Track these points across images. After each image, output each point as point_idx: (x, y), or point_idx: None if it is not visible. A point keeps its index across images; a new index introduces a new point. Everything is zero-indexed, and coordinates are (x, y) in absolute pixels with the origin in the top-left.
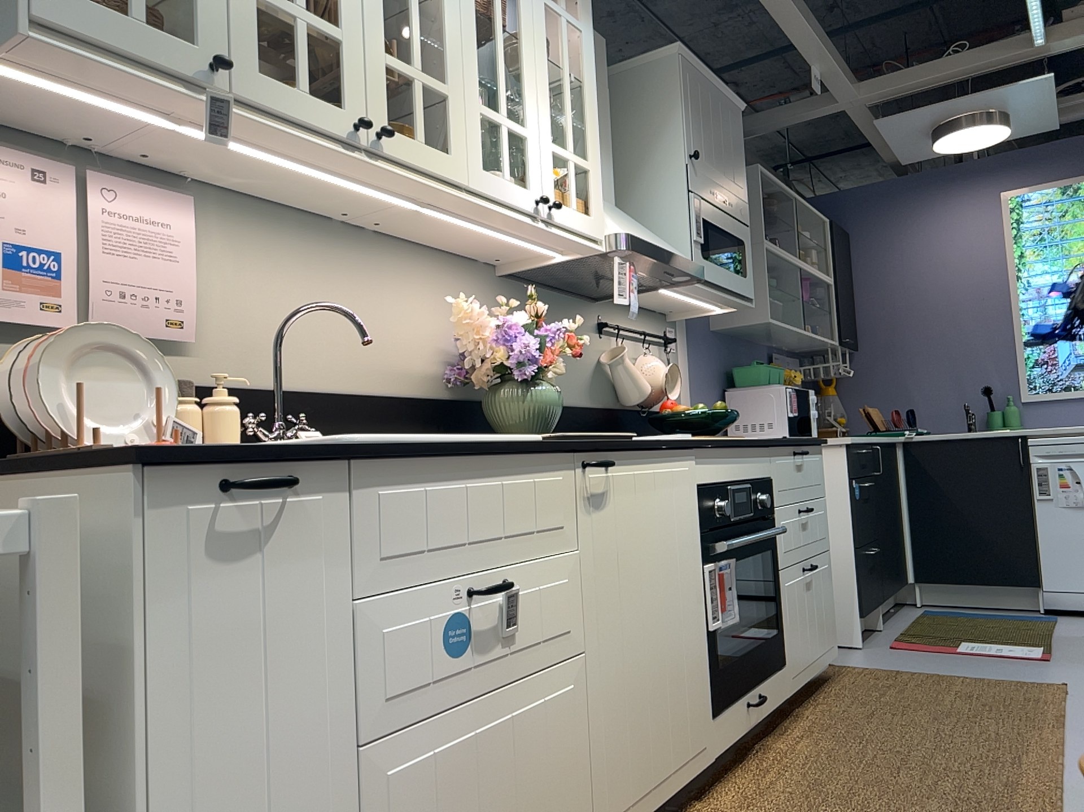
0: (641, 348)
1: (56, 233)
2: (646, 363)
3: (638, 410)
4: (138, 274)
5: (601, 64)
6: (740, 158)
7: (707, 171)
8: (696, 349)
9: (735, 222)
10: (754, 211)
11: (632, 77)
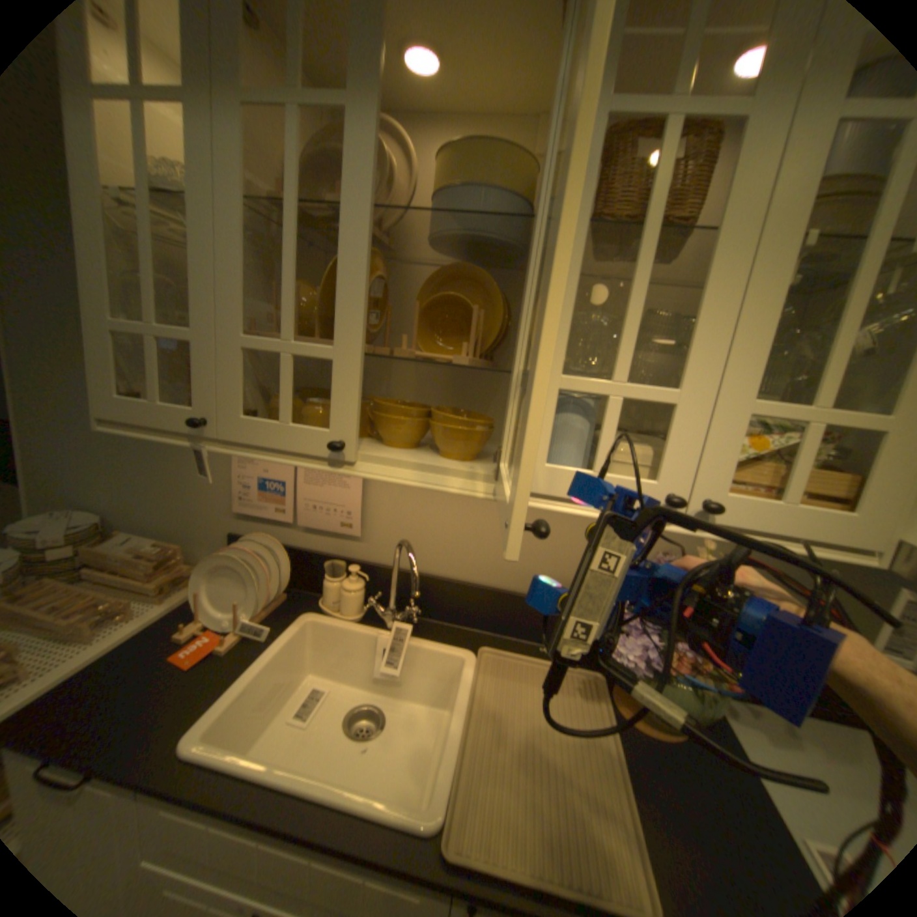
0: None
1: (284, 471)
2: None
3: None
4: (324, 494)
5: None
6: None
7: None
8: None
9: None
10: None
11: None
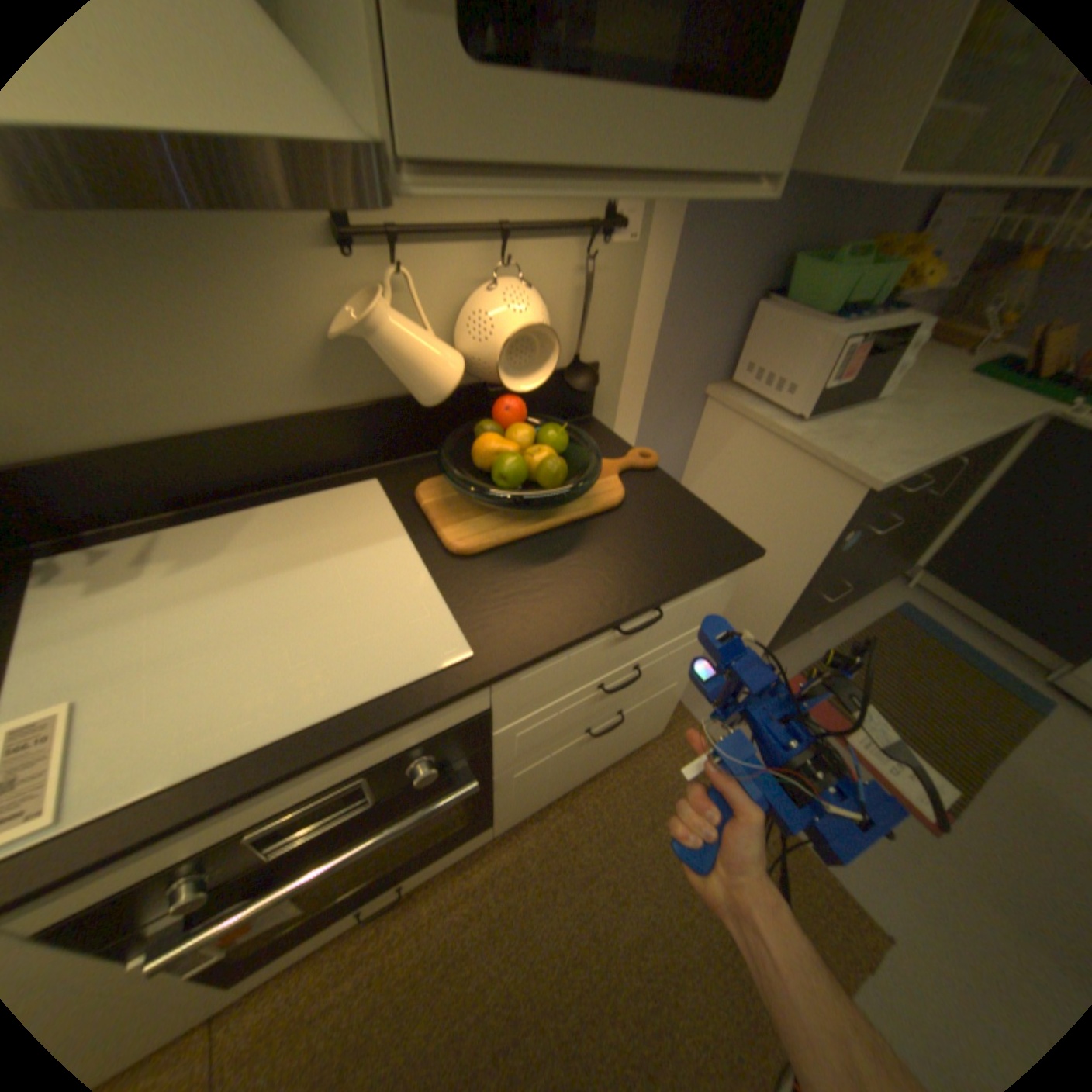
0: (499, 254)
1: None
2: (476, 306)
3: (471, 384)
4: None
5: None
6: None
7: None
8: (704, 220)
9: None
10: None
11: None
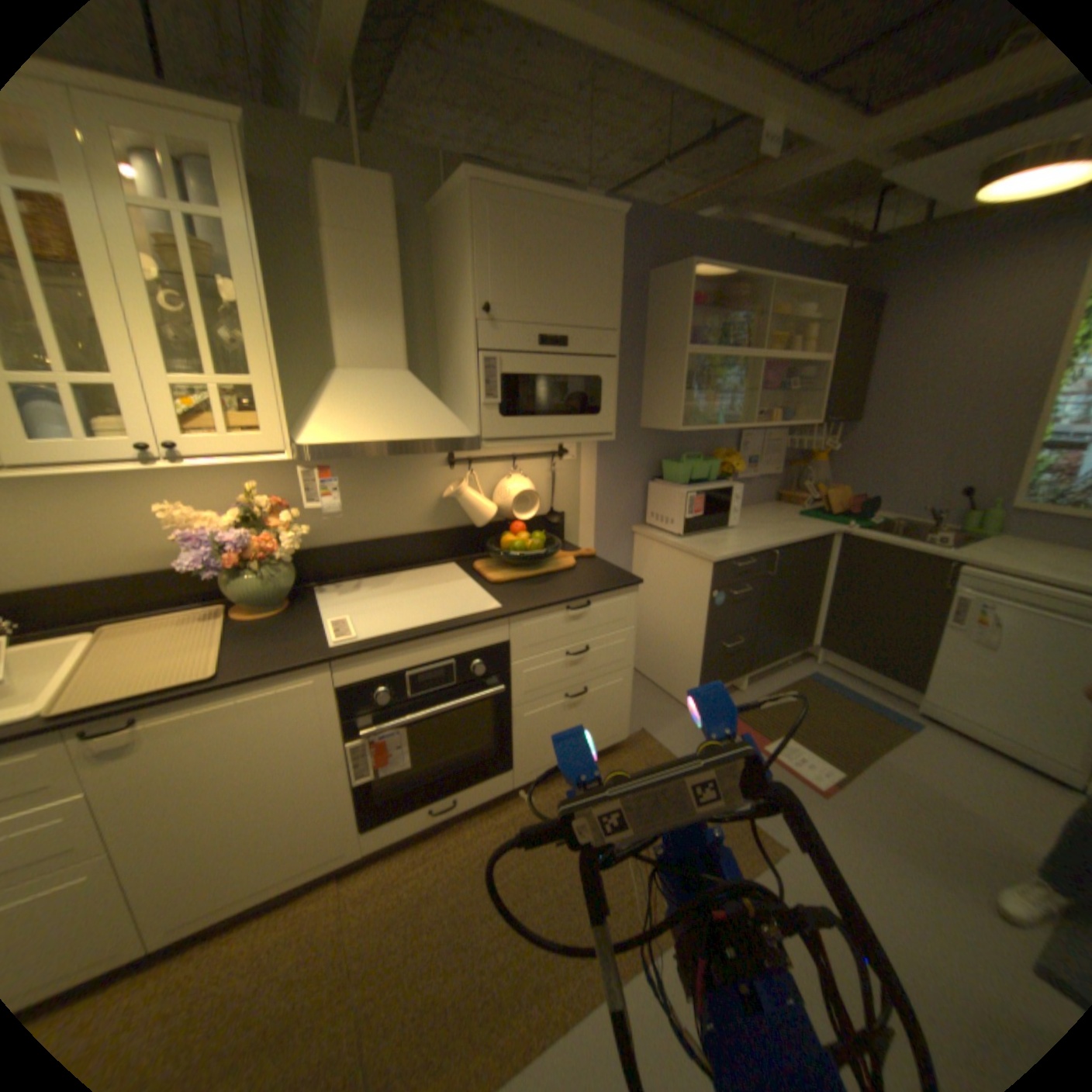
0: (513, 469)
1: None
2: (503, 489)
3: (500, 524)
4: None
5: (376, 212)
6: (603, 281)
7: (521, 317)
8: (607, 452)
9: (589, 357)
10: (682, 314)
11: (449, 209)
